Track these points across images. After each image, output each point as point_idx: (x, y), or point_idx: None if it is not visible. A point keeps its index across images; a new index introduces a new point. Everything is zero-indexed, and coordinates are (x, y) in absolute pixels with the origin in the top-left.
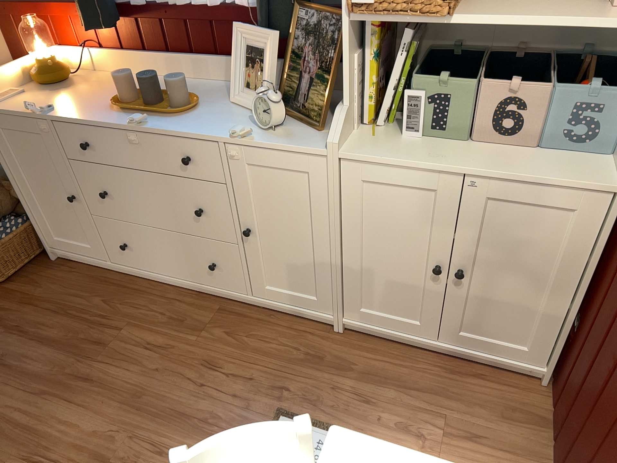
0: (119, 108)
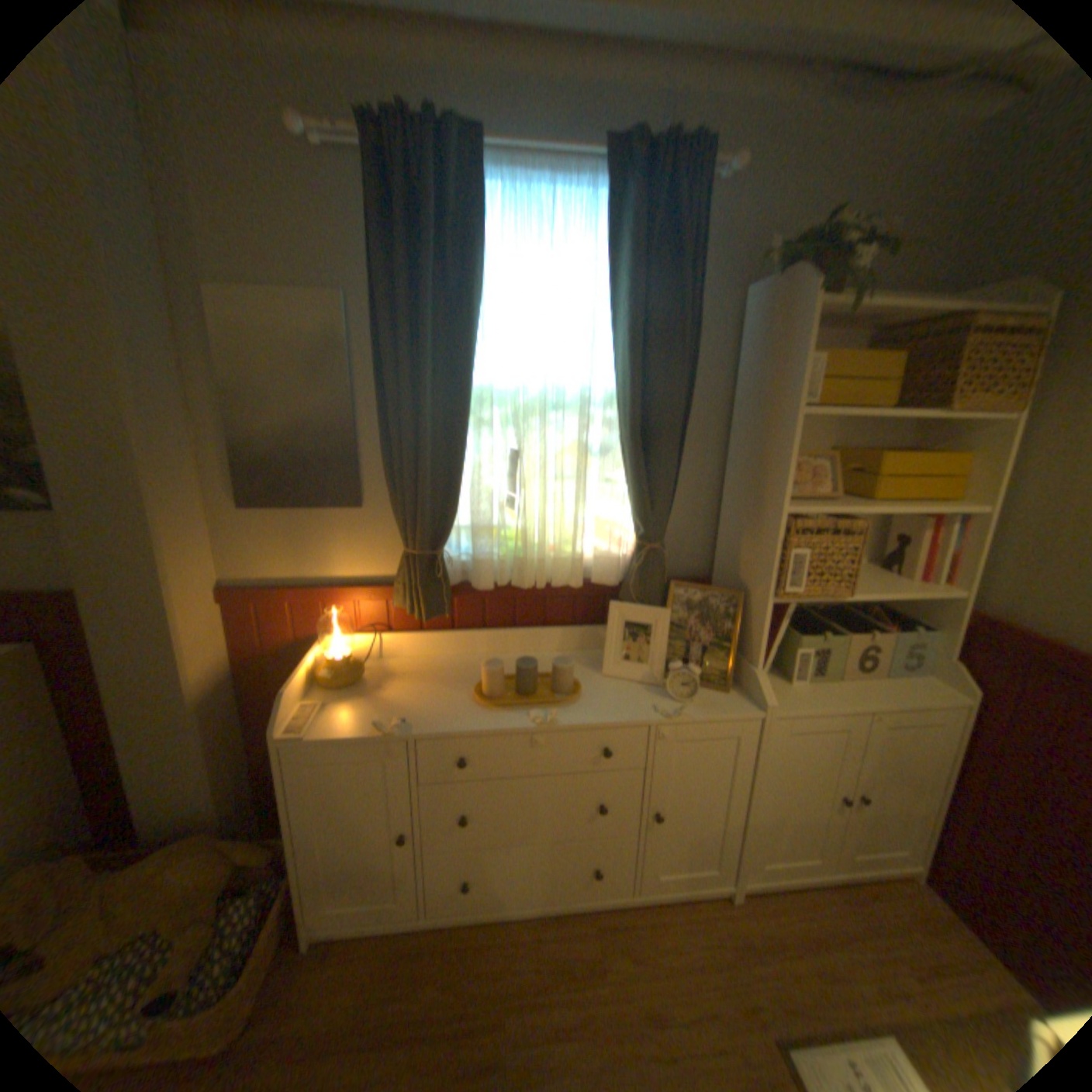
0: (490, 703)
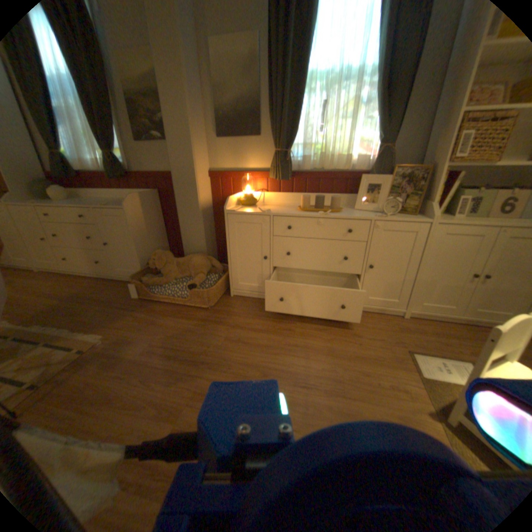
0: (303, 209)
